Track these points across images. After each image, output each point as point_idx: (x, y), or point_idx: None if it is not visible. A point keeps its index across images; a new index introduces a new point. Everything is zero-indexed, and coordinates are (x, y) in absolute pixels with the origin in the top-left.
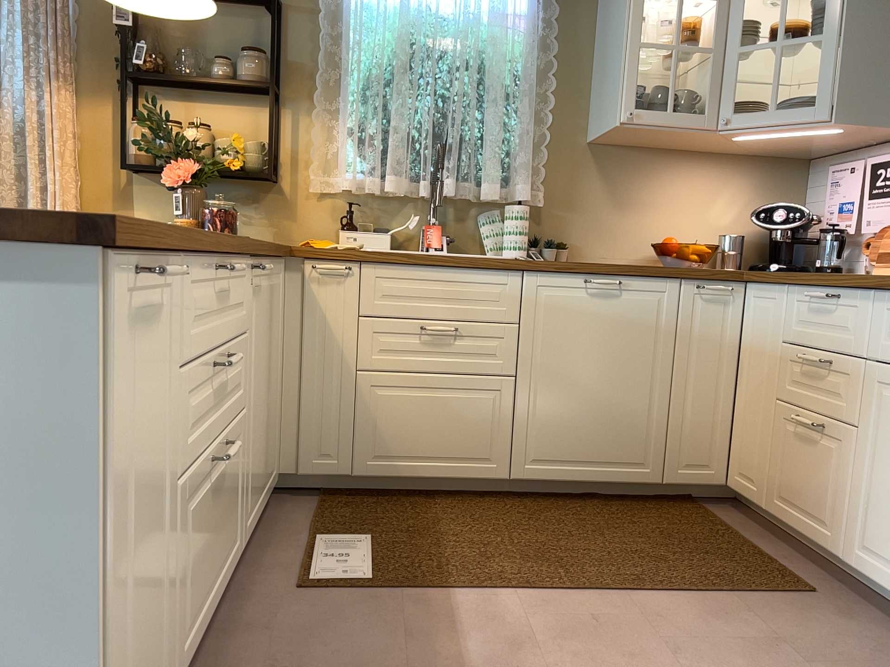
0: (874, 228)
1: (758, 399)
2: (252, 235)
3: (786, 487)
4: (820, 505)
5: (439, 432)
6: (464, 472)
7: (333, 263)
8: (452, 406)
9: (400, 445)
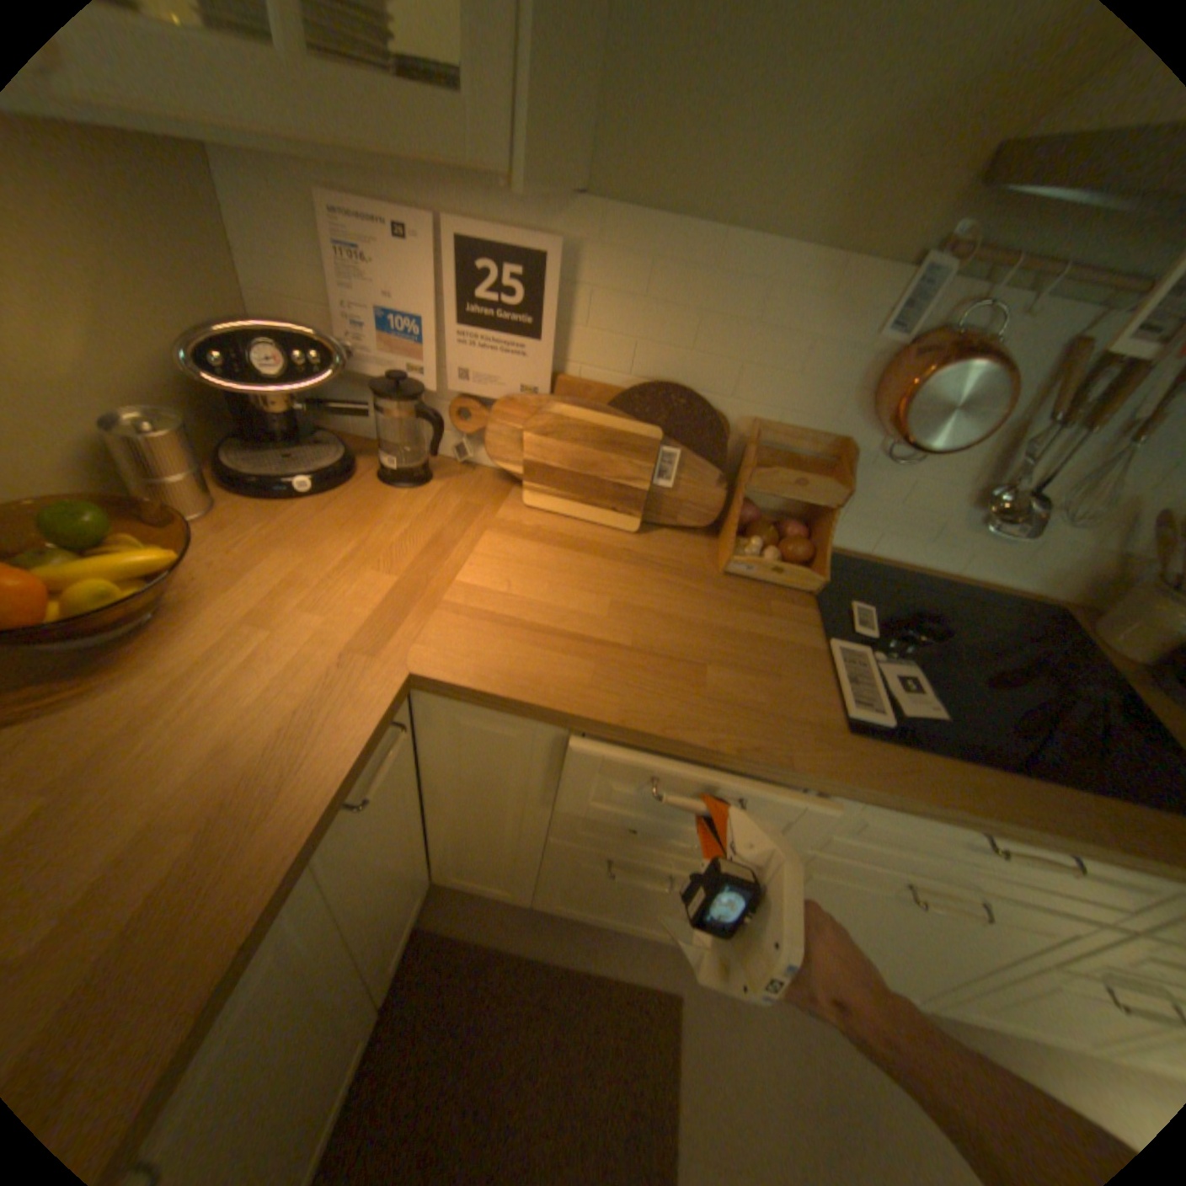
0: (477, 386)
1: (494, 828)
2: None
3: (579, 901)
4: (655, 921)
5: None
6: None
7: None
8: None
9: None
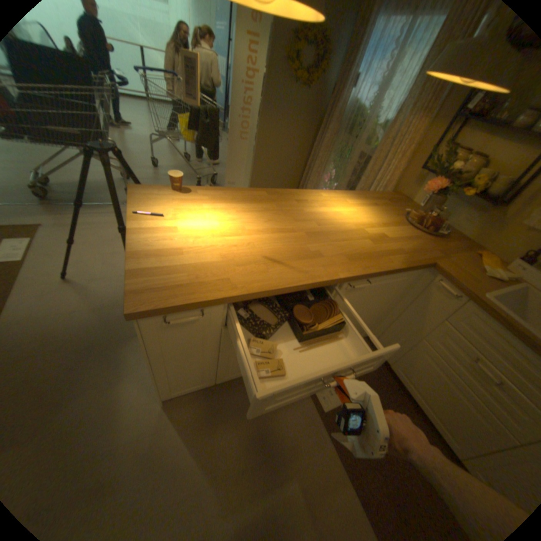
0: None
1: None
2: (466, 227)
3: None
4: None
5: (442, 403)
6: (440, 428)
7: (455, 288)
8: (460, 404)
9: (419, 383)
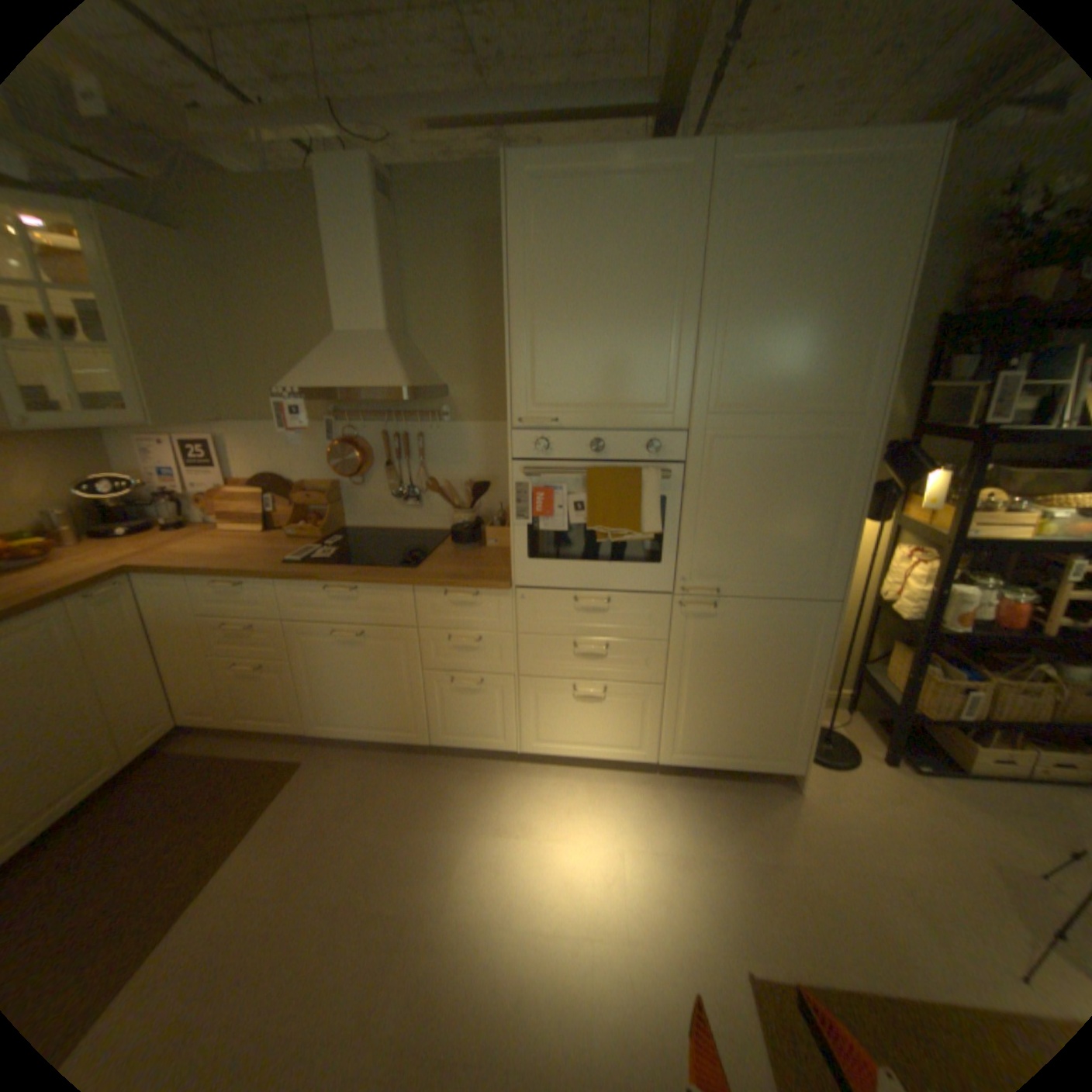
0: (196, 490)
1: (183, 661)
2: None
3: (239, 711)
4: (275, 713)
5: None
6: None
7: None
8: None
9: None
